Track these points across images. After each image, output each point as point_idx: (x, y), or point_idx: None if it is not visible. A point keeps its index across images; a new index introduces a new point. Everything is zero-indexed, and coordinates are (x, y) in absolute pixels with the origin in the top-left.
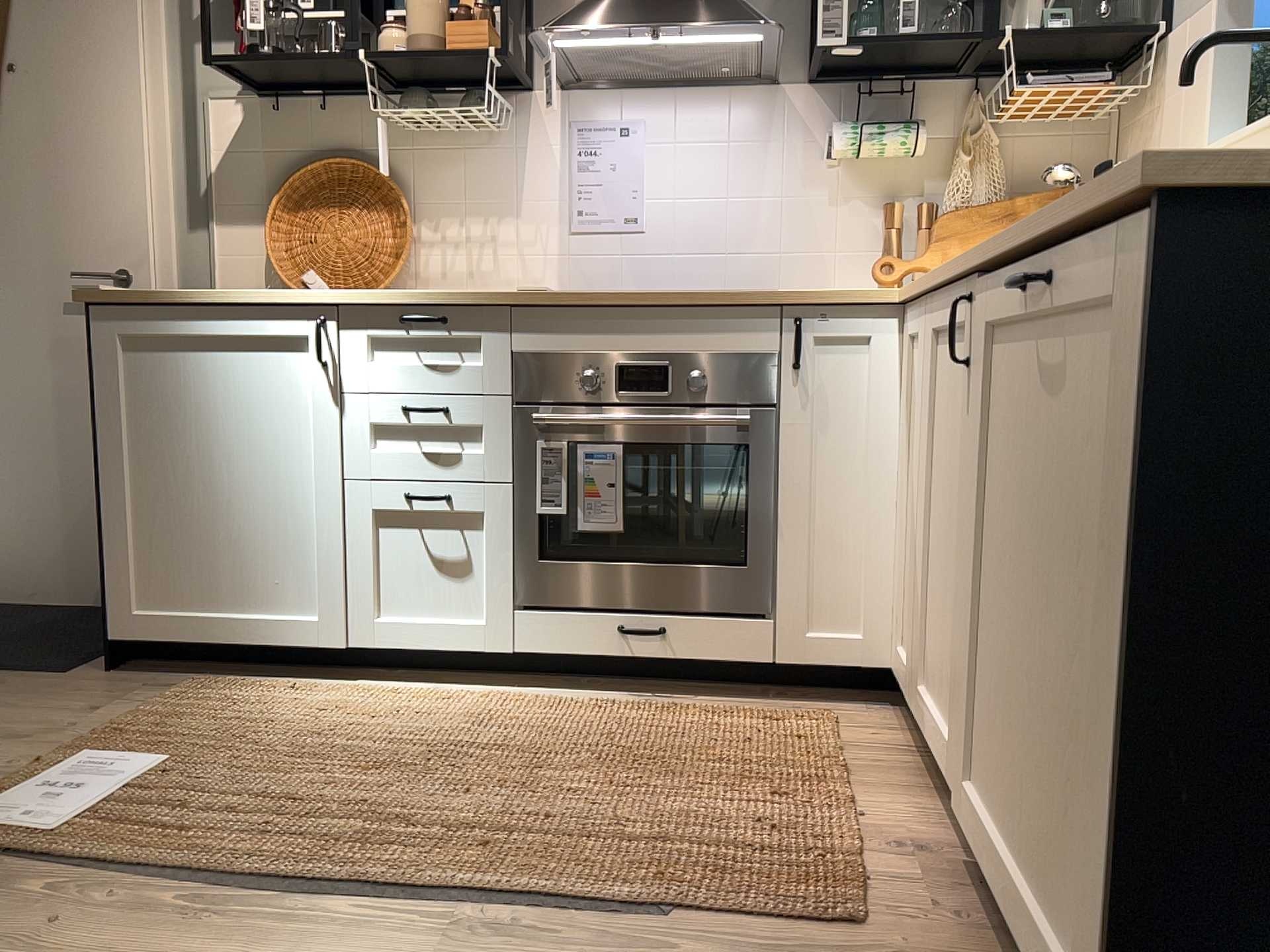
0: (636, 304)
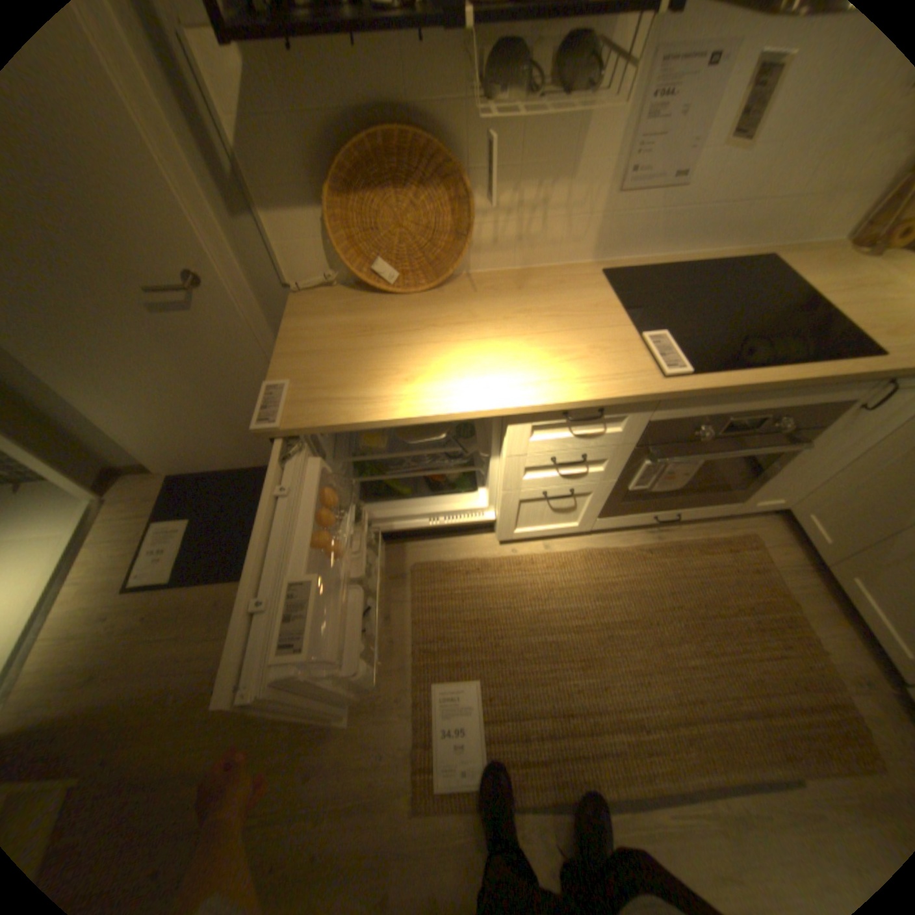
0: (772, 386)
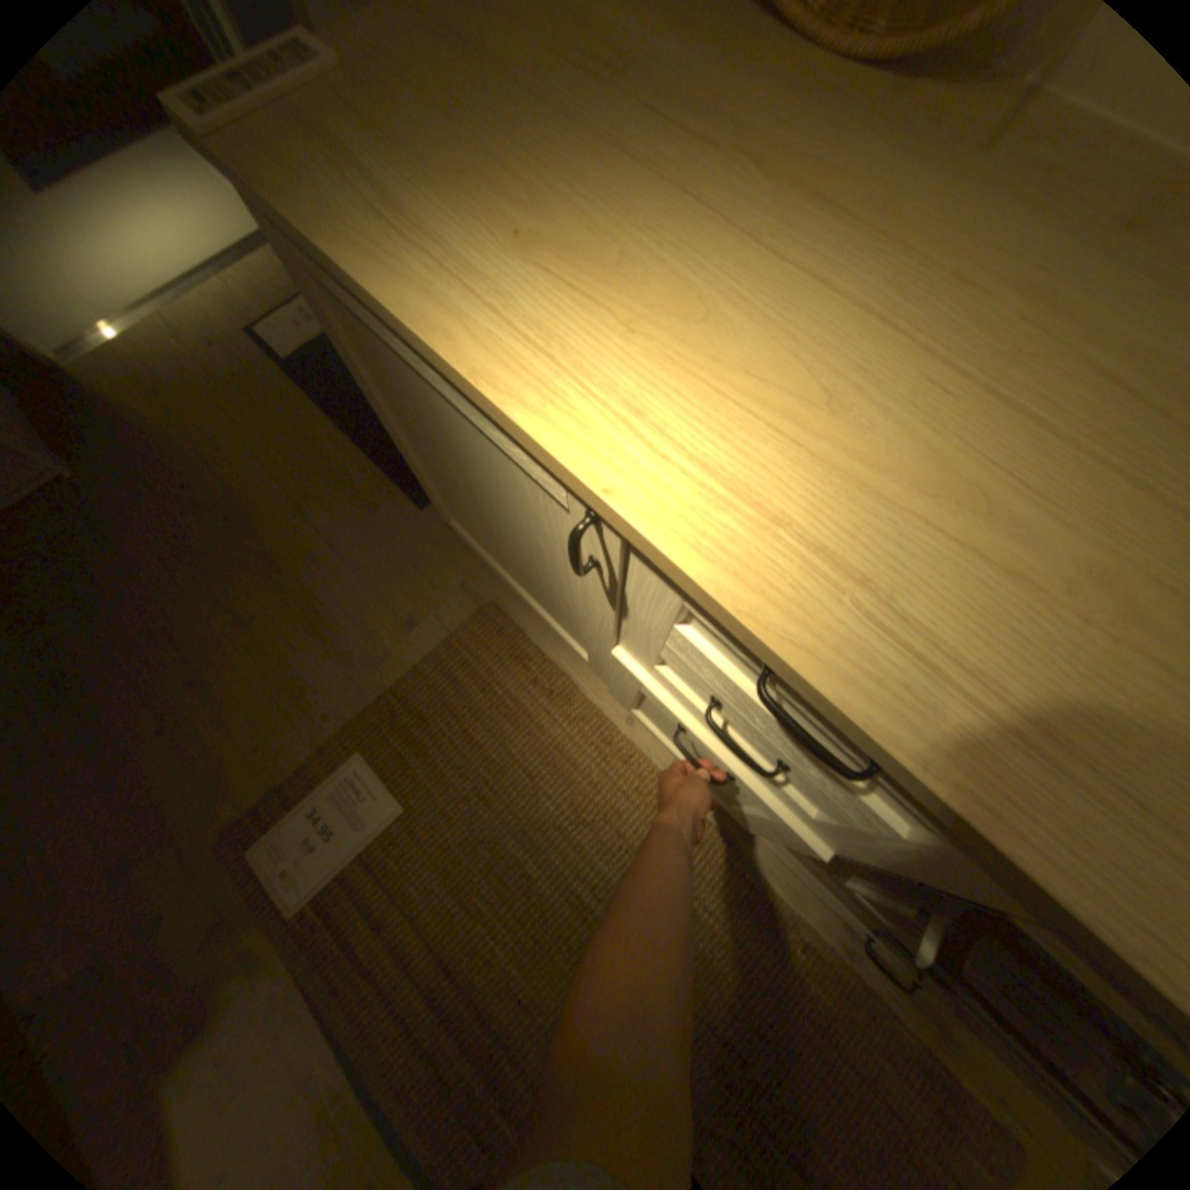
0: None
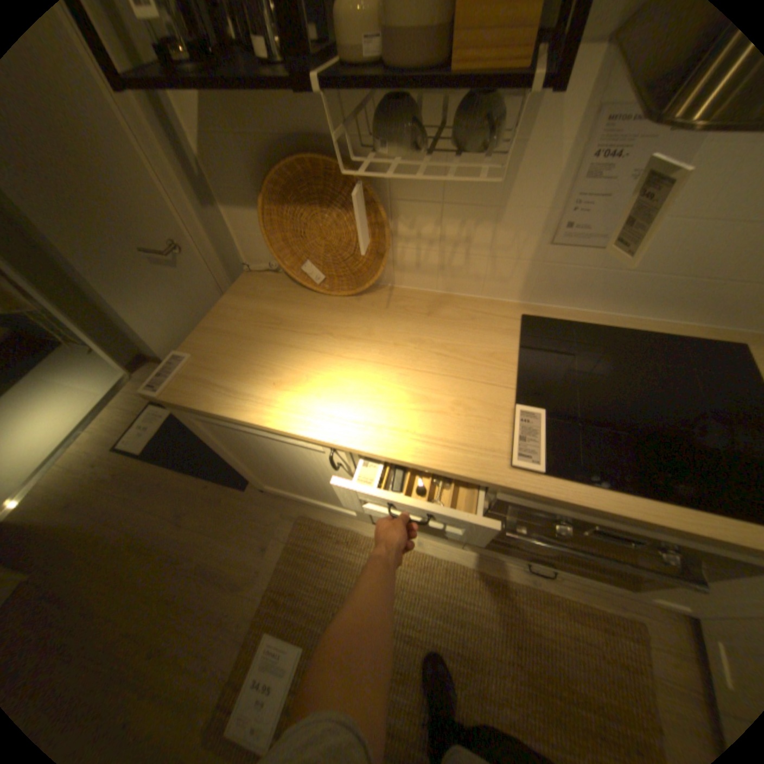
0: (646, 522)
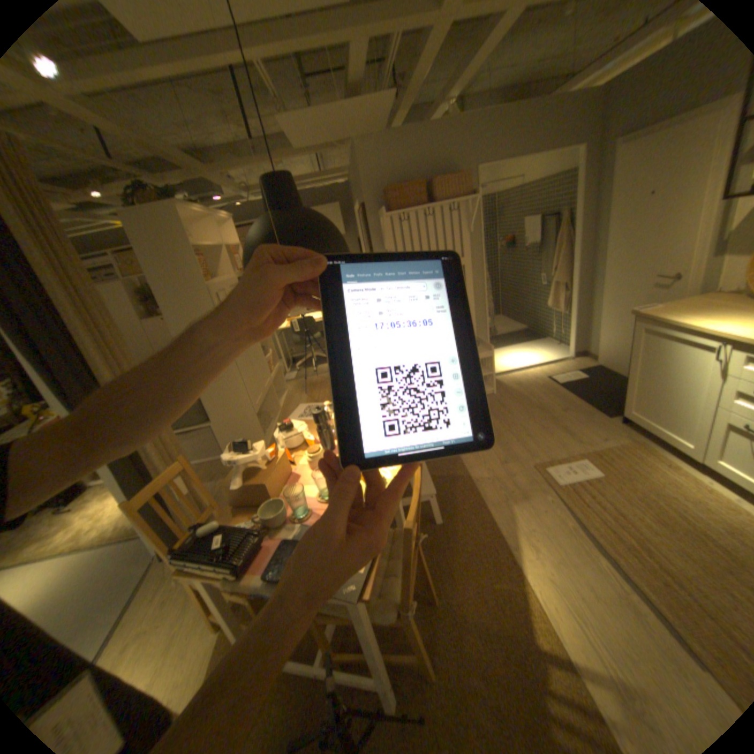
0: None
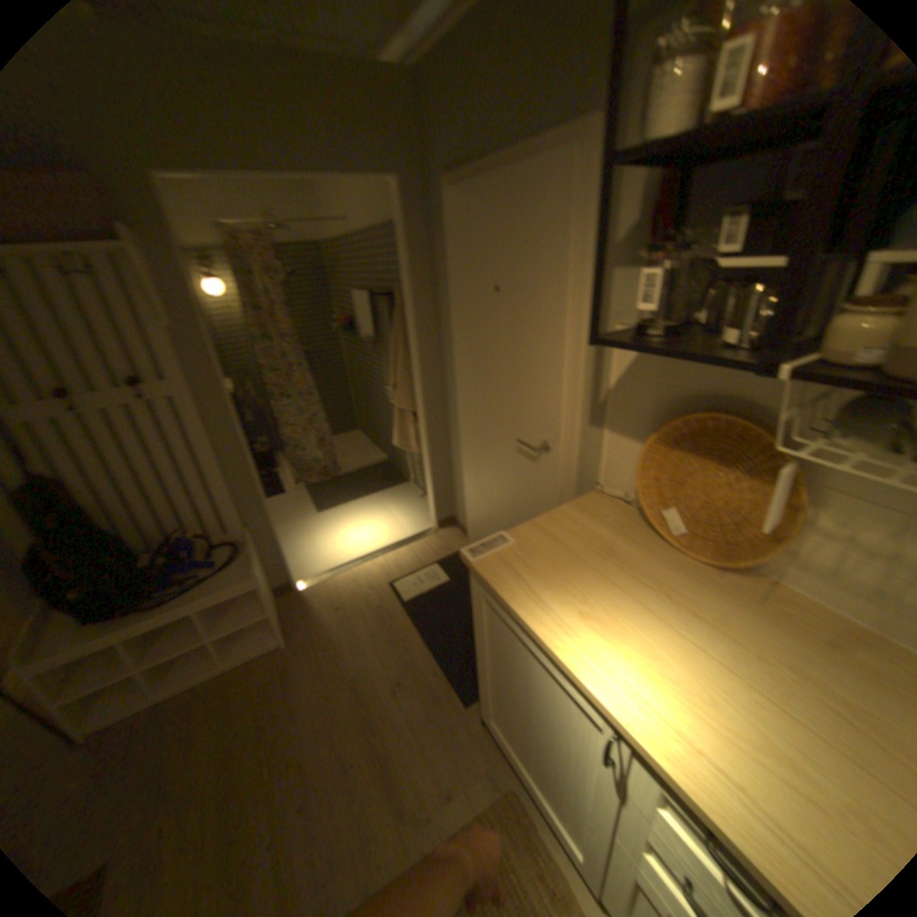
0: None
